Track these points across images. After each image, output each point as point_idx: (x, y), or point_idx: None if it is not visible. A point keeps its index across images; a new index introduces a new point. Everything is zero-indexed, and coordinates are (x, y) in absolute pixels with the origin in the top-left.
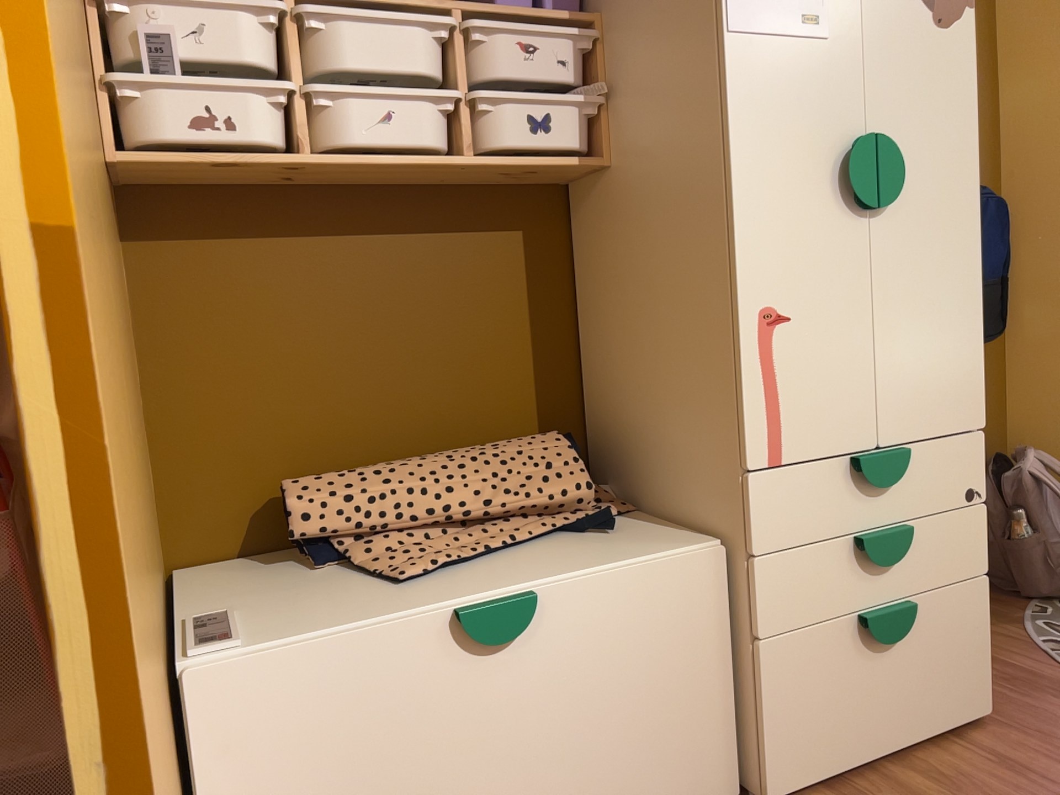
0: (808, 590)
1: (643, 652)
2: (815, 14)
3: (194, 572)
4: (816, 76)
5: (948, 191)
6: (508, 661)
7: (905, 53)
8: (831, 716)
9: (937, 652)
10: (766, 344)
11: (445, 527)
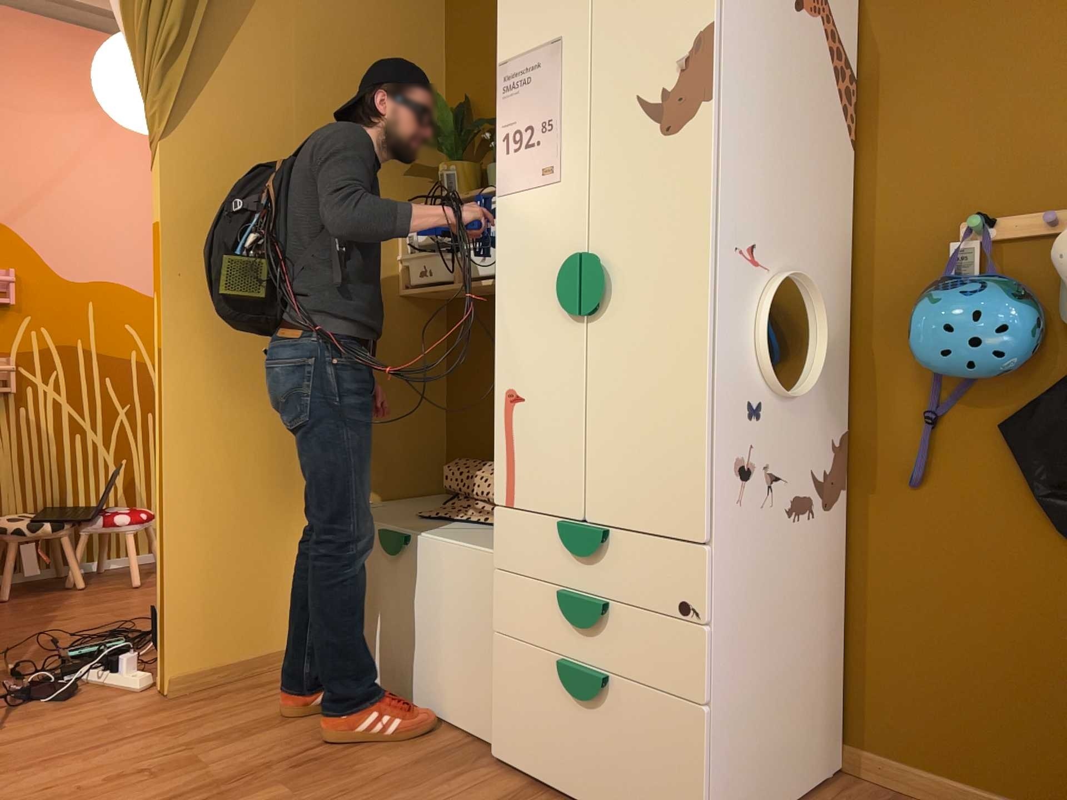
0: (525, 614)
1: (453, 603)
2: (549, 165)
3: (437, 496)
4: (550, 212)
5: (669, 293)
6: (398, 568)
7: (627, 171)
8: (536, 729)
9: (637, 749)
10: (506, 415)
11: (482, 504)
